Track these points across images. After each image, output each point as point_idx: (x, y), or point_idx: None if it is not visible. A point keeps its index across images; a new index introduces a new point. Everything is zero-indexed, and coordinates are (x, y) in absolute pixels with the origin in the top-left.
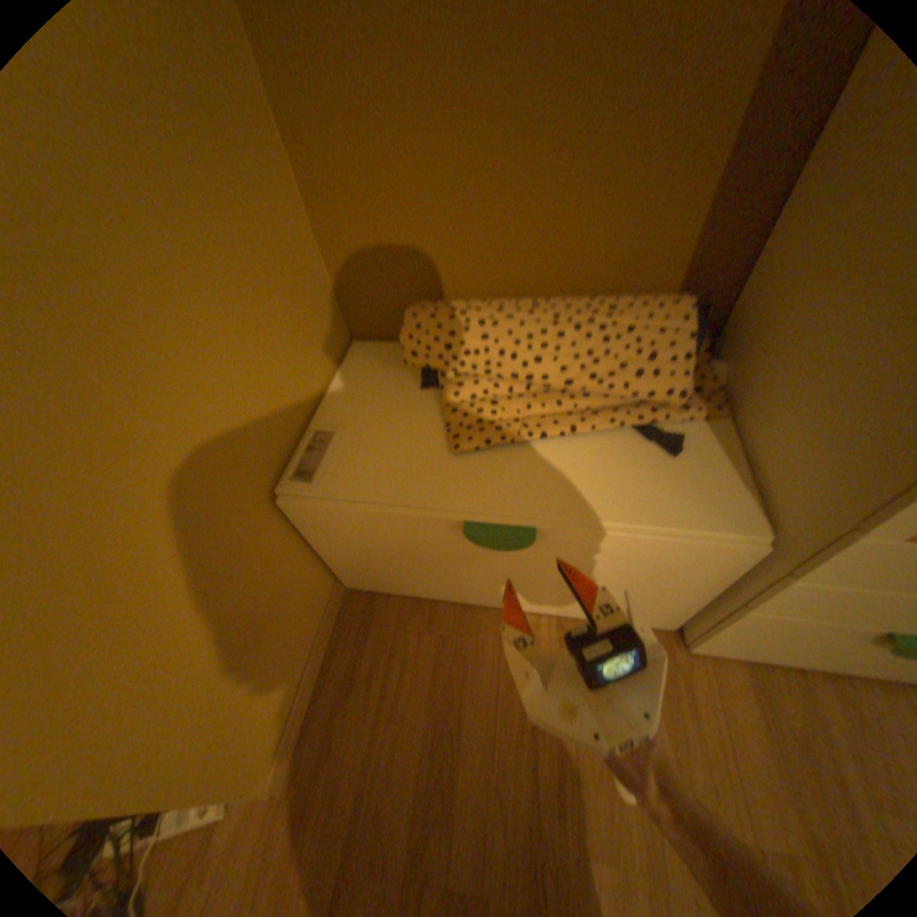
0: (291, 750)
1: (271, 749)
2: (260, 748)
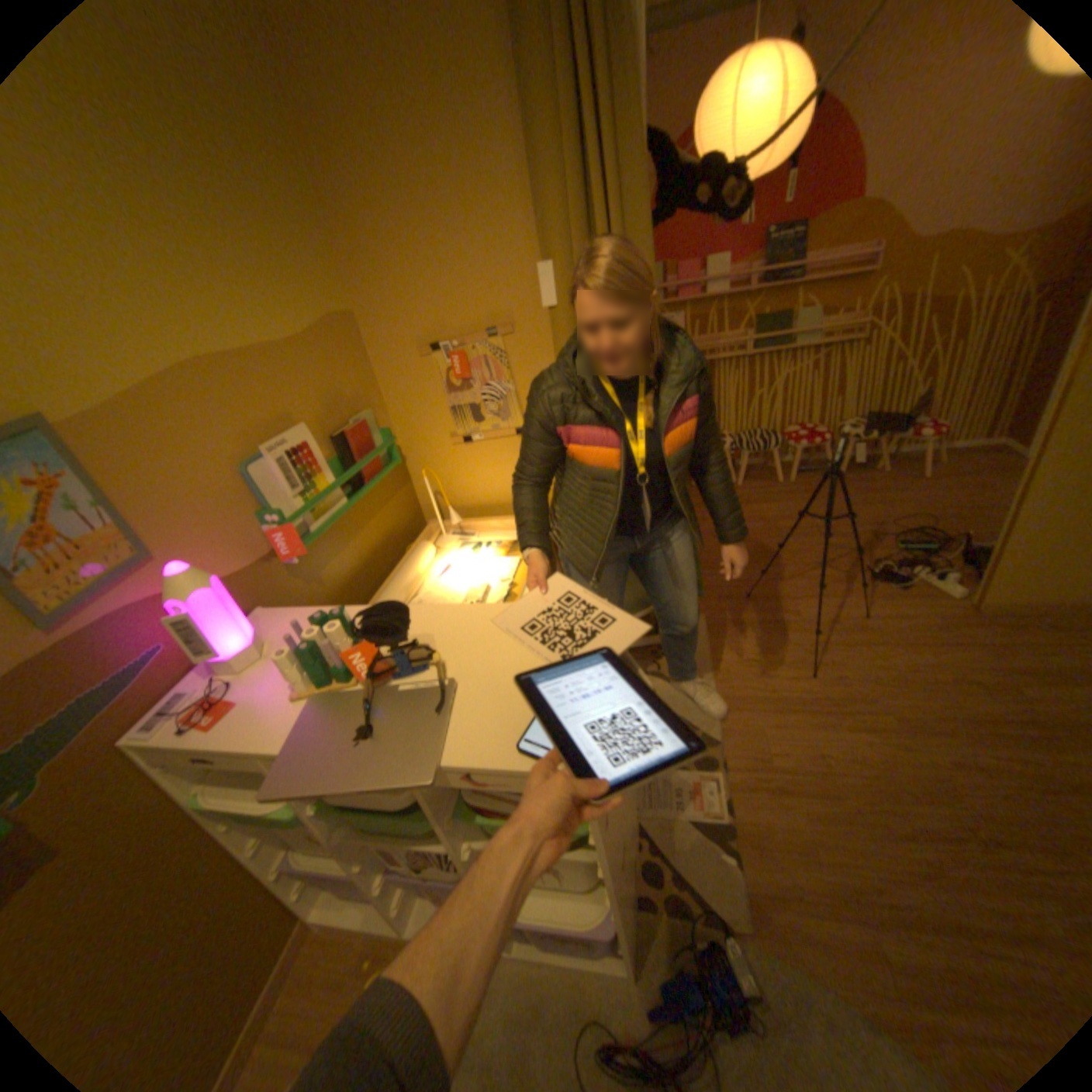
0: (1006, 614)
1: (1009, 599)
2: (1013, 589)
